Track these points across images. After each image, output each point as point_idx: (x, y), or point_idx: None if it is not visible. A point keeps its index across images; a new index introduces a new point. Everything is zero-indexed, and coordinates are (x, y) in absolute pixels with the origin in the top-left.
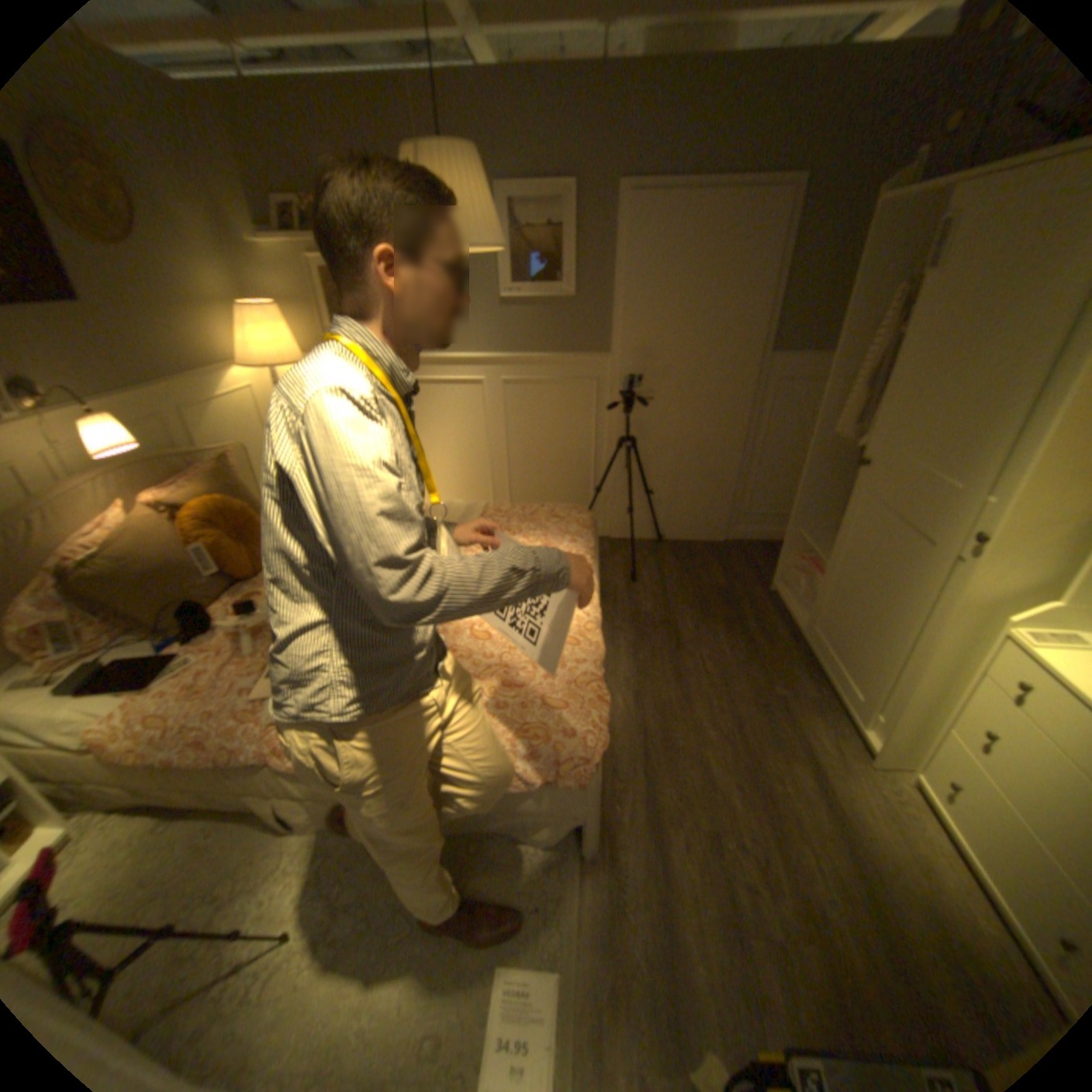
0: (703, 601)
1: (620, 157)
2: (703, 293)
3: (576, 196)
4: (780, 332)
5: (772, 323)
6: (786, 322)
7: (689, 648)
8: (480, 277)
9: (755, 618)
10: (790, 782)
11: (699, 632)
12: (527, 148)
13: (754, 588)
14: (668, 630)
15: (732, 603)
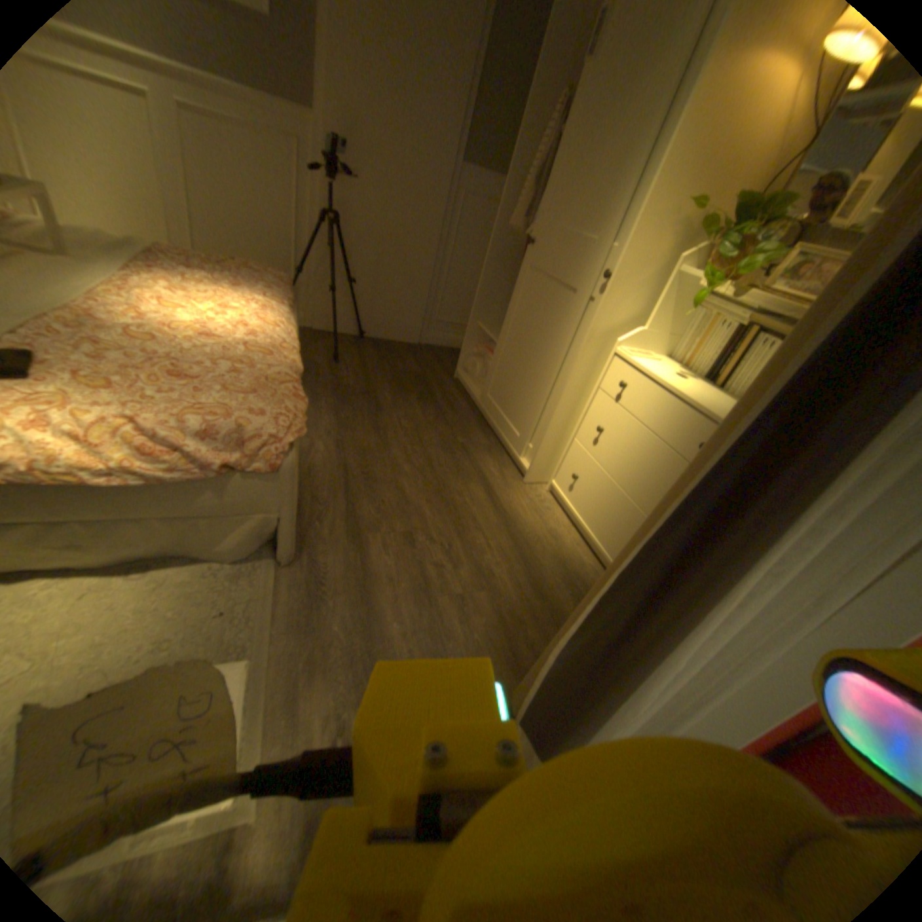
0: (399, 380)
1: None
2: (405, 70)
3: None
4: (469, 142)
5: (464, 129)
6: (474, 133)
7: (387, 410)
8: None
9: (441, 393)
10: (467, 493)
11: (395, 400)
12: None
13: (441, 375)
14: (368, 397)
15: (423, 382)
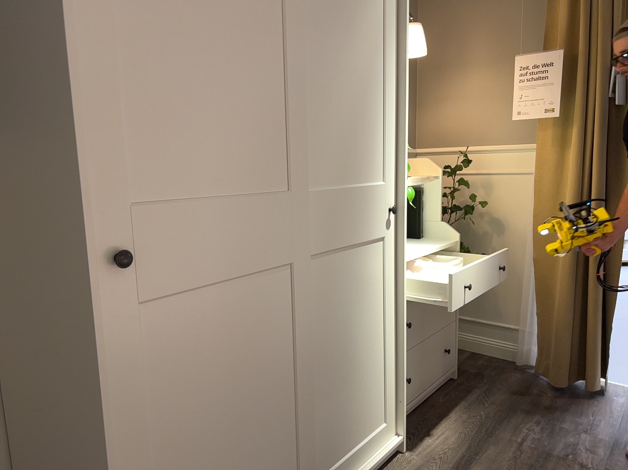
0: None
1: None
2: None
3: None
4: None
5: None
6: None
7: None
8: None
9: None
10: None
11: None
12: None
13: None
14: None
15: None
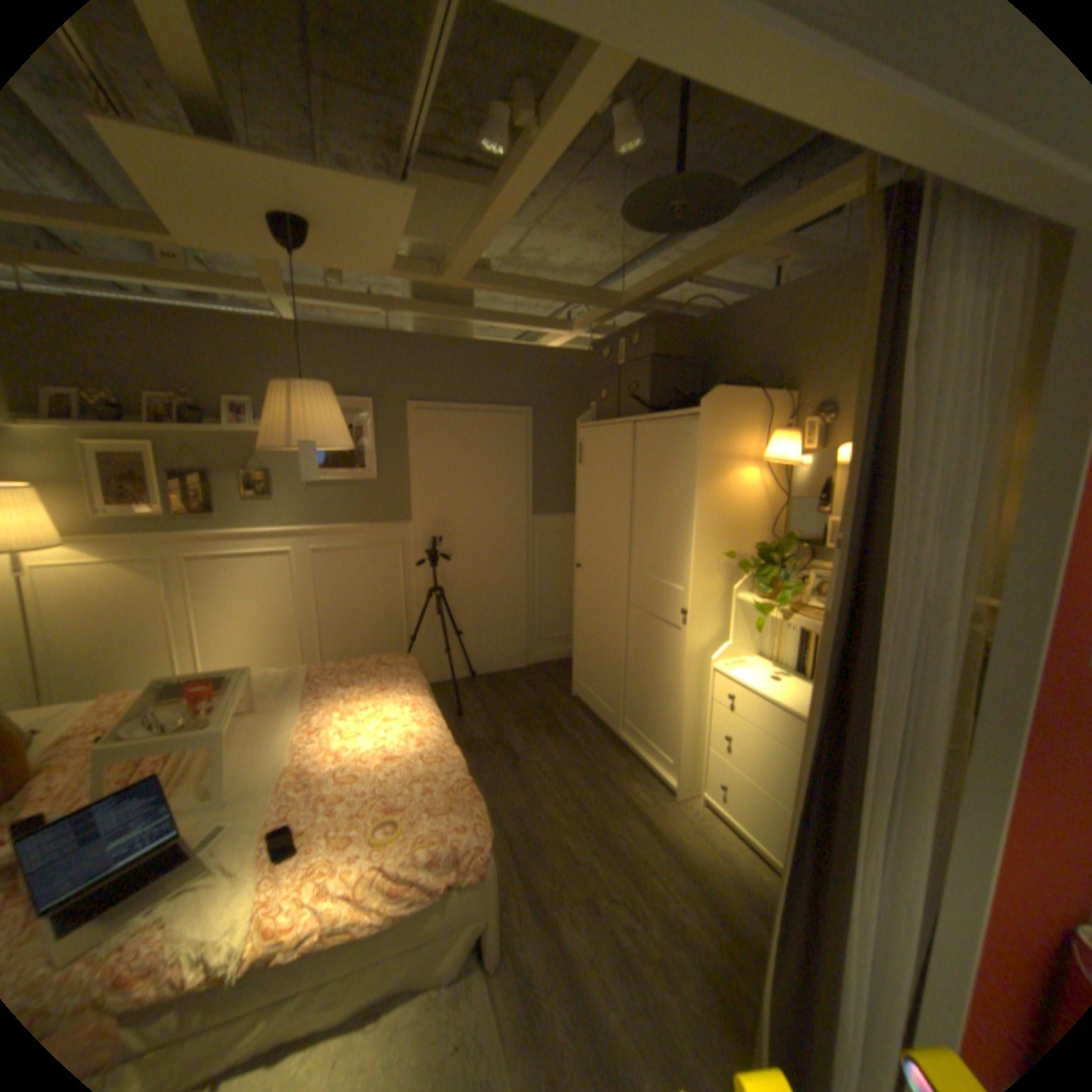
0: (523, 717)
1: (403, 388)
2: (476, 478)
3: (371, 410)
4: (534, 502)
5: (527, 496)
6: (536, 496)
7: (523, 758)
8: (284, 464)
9: (565, 720)
10: (627, 834)
11: (527, 743)
12: (327, 376)
13: (558, 697)
14: (501, 749)
15: (545, 713)
